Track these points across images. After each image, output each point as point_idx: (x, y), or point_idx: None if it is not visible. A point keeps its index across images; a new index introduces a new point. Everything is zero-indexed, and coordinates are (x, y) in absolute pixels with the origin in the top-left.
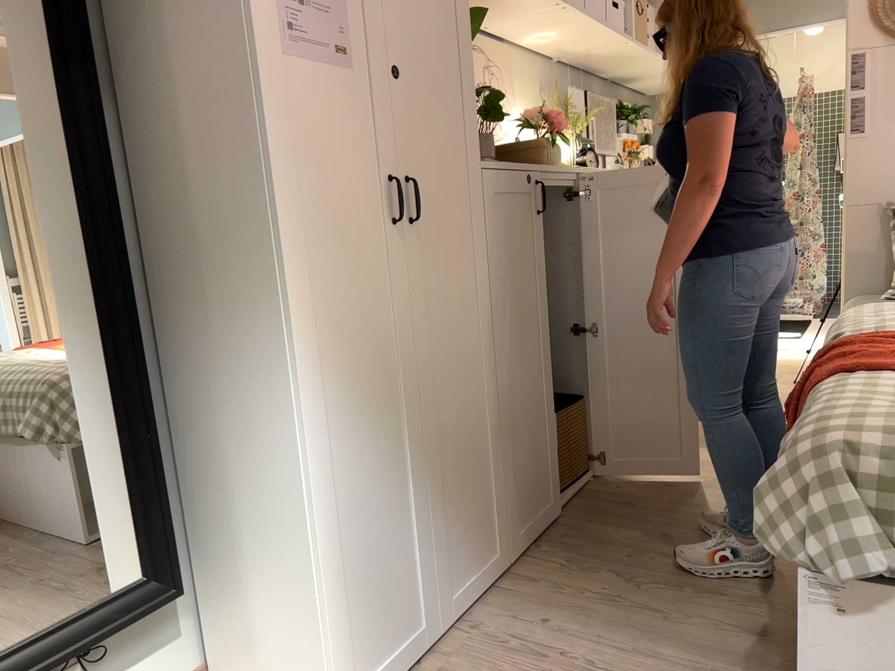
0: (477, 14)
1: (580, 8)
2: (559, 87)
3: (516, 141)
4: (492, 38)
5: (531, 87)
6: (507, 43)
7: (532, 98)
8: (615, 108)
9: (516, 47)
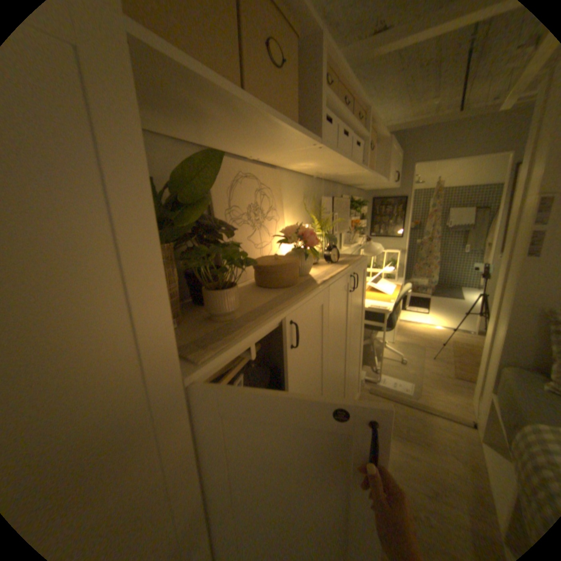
0: (214, 156)
1: (334, 146)
2: (317, 194)
3: (274, 259)
4: (266, 164)
5: (297, 196)
6: (279, 167)
7: (297, 203)
8: (349, 200)
9: (286, 170)
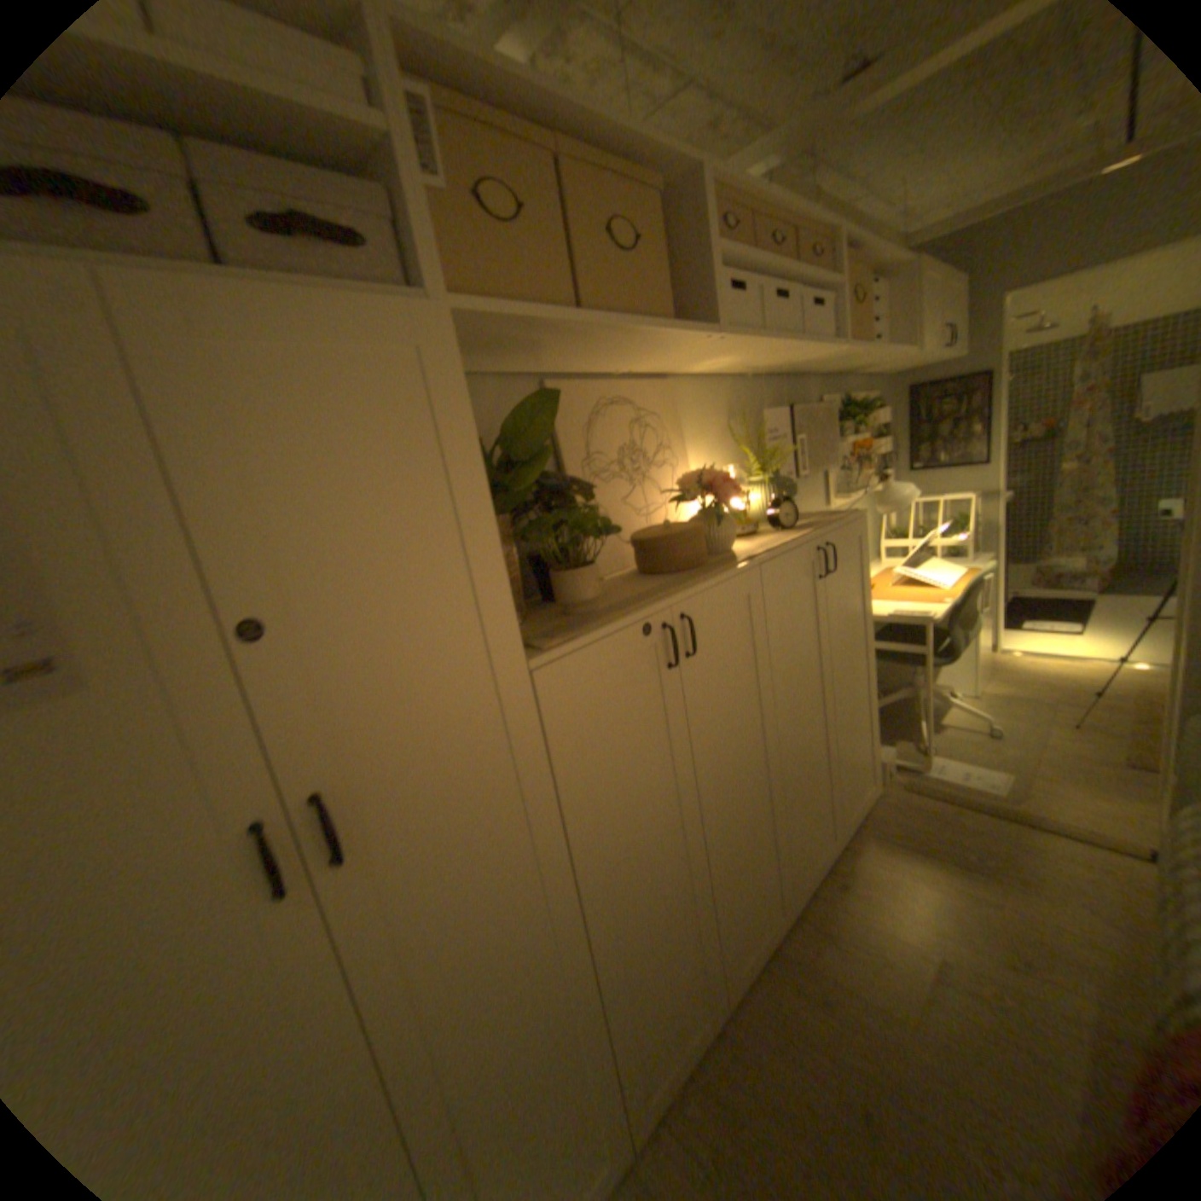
0: (548, 398)
1: (750, 328)
2: (756, 407)
3: (661, 529)
4: (646, 375)
5: (714, 417)
6: (670, 376)
7: (715, 431)
8: (840, 404)
9: (686, 376)
